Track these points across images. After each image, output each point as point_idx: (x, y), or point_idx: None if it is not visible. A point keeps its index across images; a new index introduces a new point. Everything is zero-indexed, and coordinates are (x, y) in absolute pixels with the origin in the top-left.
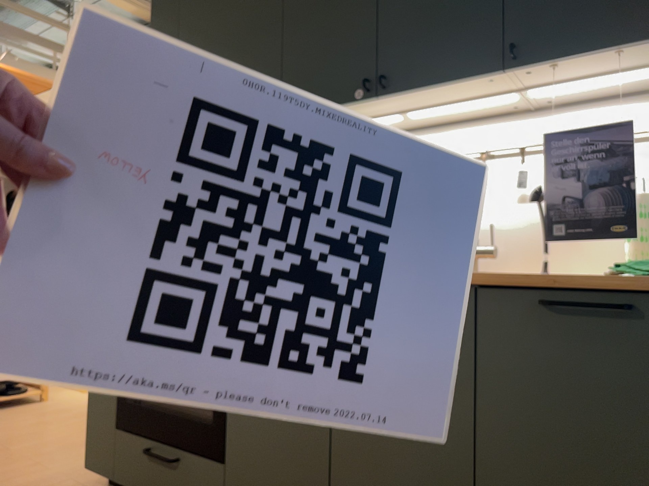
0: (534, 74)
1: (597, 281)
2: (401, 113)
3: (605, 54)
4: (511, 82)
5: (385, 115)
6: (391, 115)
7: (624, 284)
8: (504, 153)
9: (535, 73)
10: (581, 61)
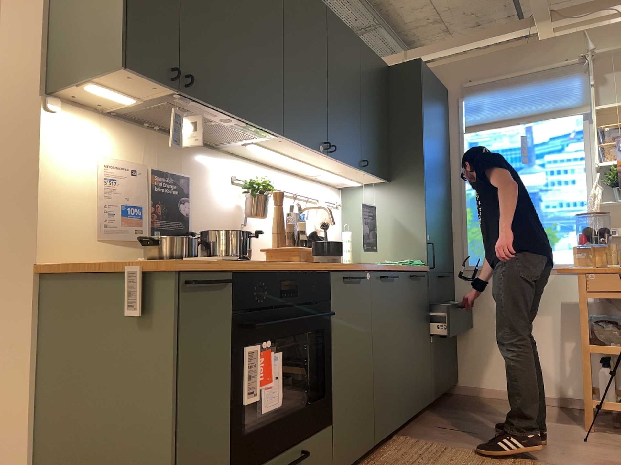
0: (357, 172)
1: (414, 268)
2: (300, 160)
3: (374, 177)
4: (347, 171)
5: (294, 157)
6: (296, 158)
7: (418, 268)
8: (299, 196)
9: (357, 172)
10: (368, 175)
